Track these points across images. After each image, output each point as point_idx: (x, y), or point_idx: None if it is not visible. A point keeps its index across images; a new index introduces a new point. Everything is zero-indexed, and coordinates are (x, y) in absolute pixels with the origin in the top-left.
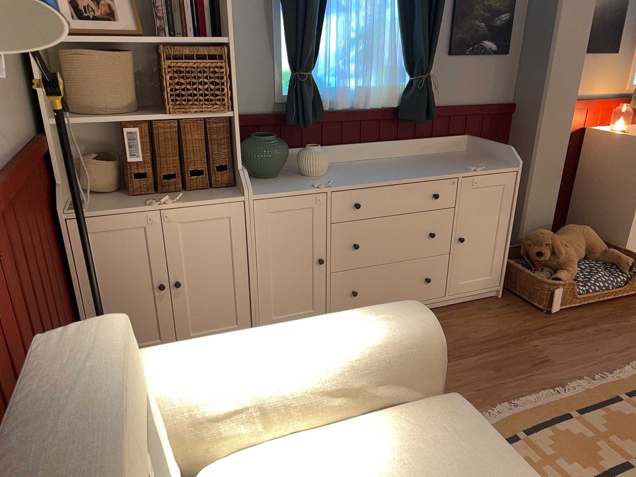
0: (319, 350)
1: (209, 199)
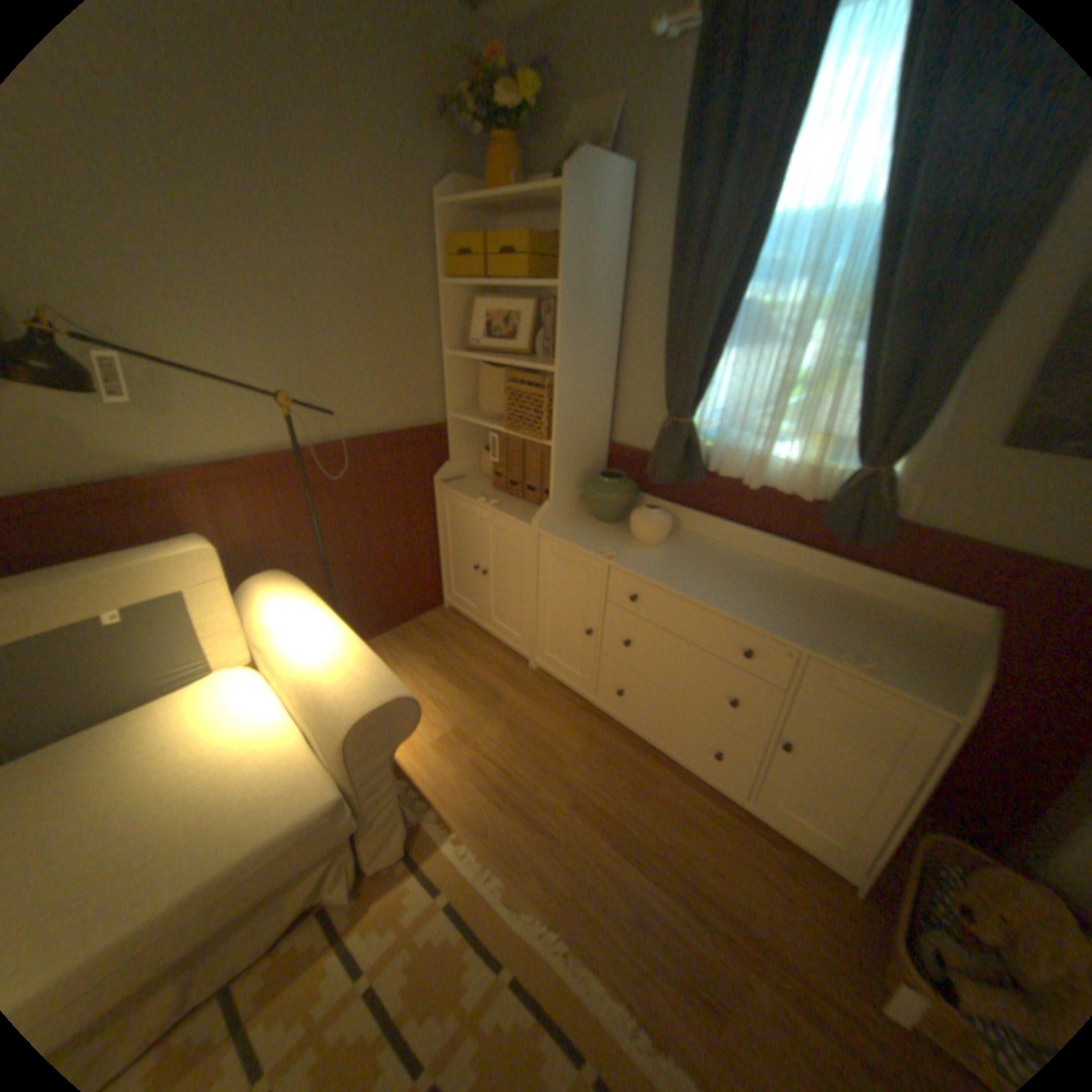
0: (299, 660)
1: (513, 516)
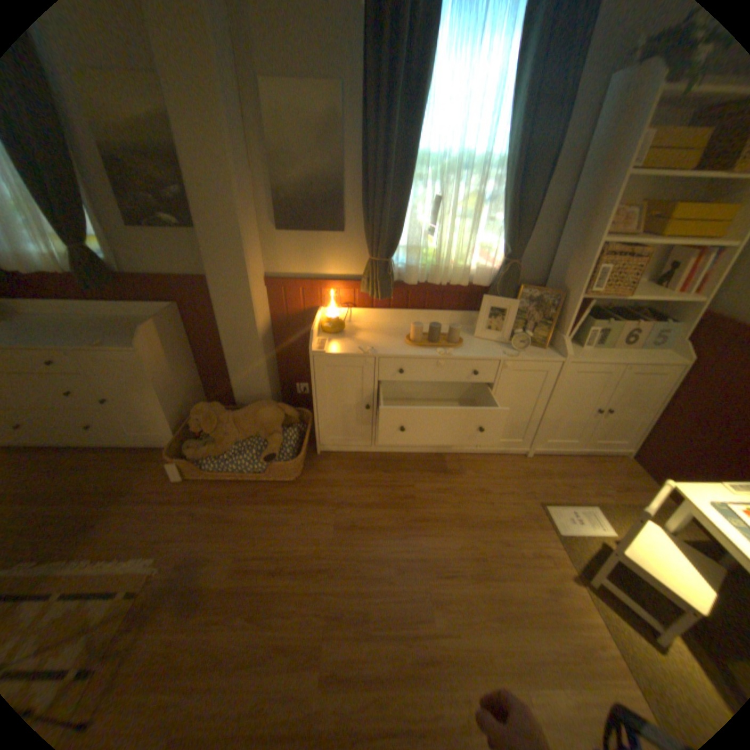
0: None
1: None
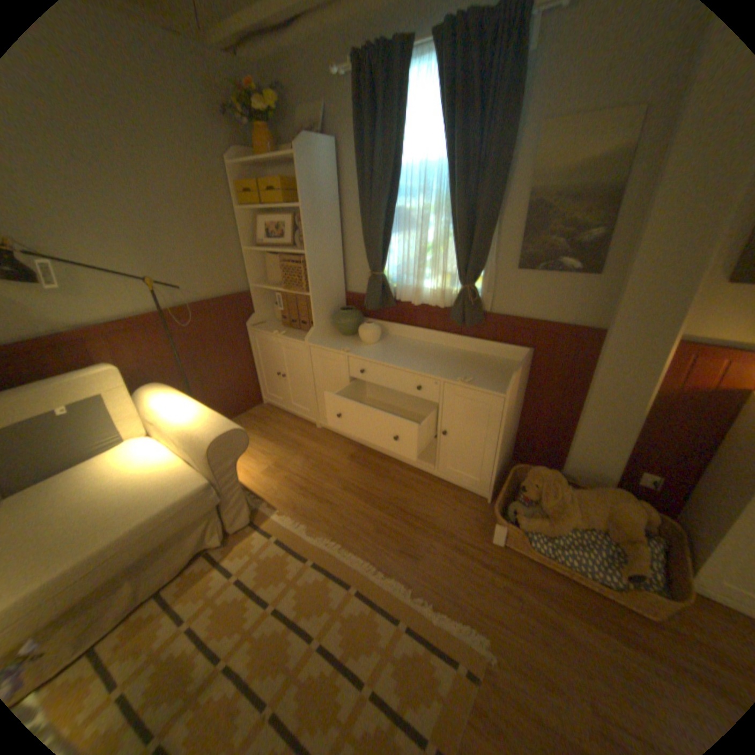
0: (176, 420)
1: (295, 338)
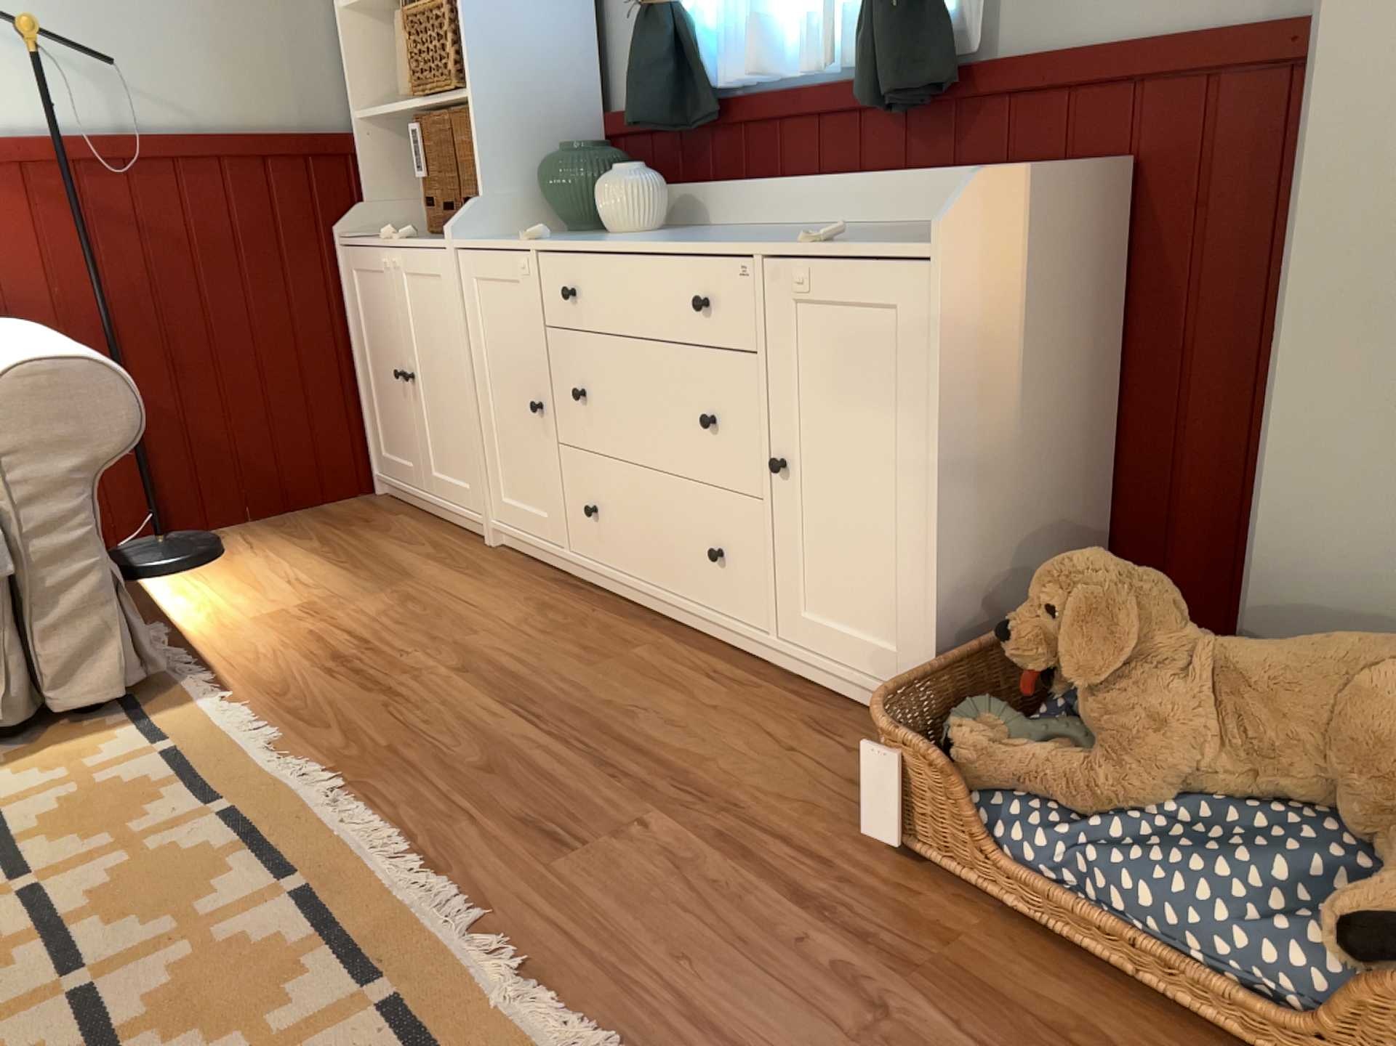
0: None
1: (430, 243)
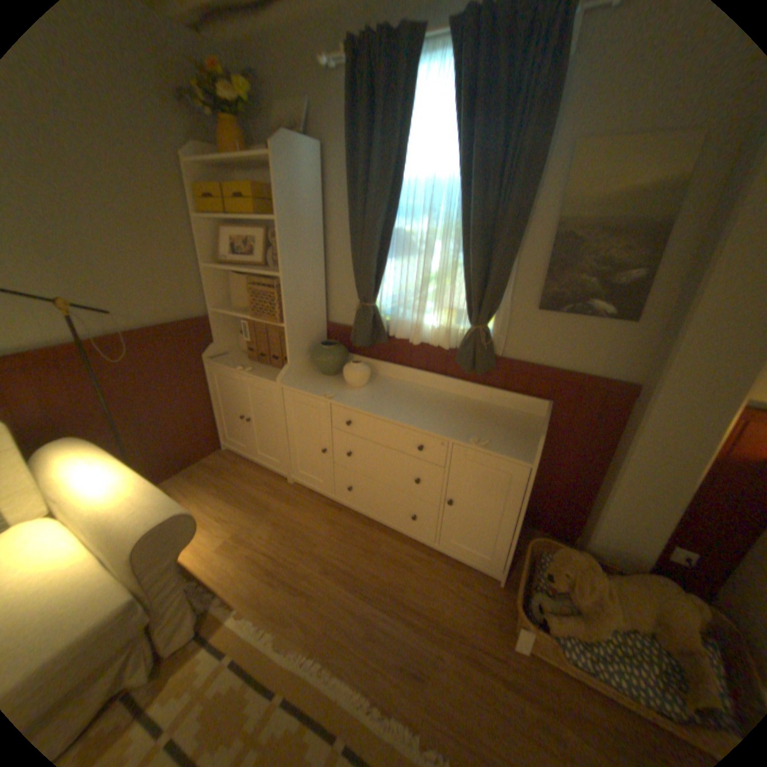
0: (91, 500)
1: (264, 377)
